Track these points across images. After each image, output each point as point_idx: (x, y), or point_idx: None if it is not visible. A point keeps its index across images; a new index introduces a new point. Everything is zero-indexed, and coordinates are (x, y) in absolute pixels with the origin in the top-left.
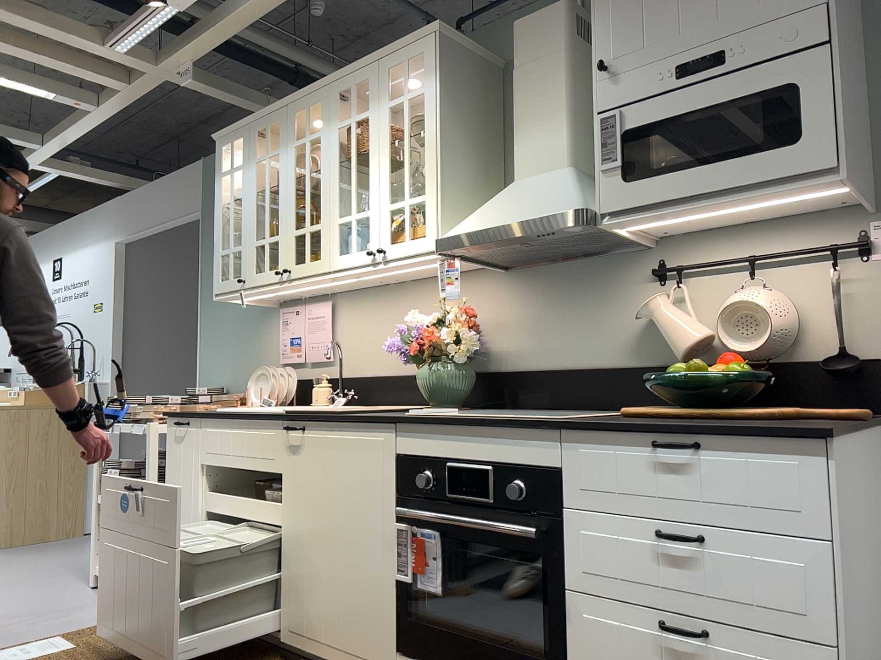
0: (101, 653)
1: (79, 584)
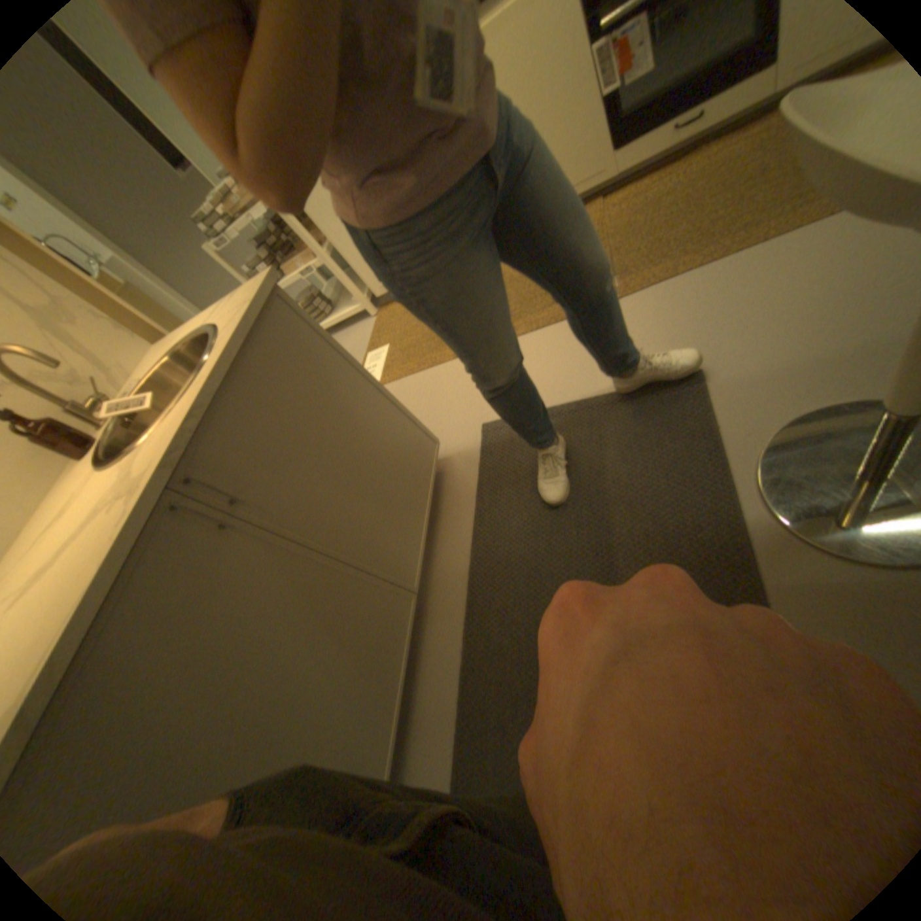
0: (410, 330)
1: None
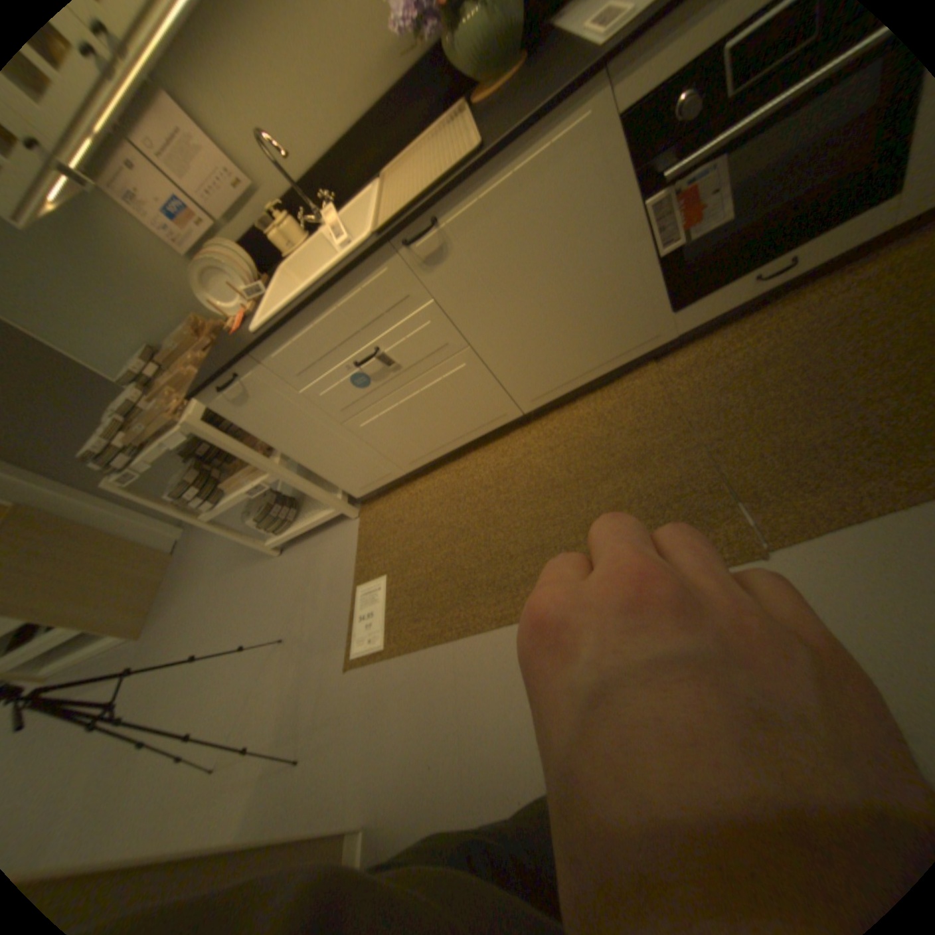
0: (413, 554)
1: (265, 564)
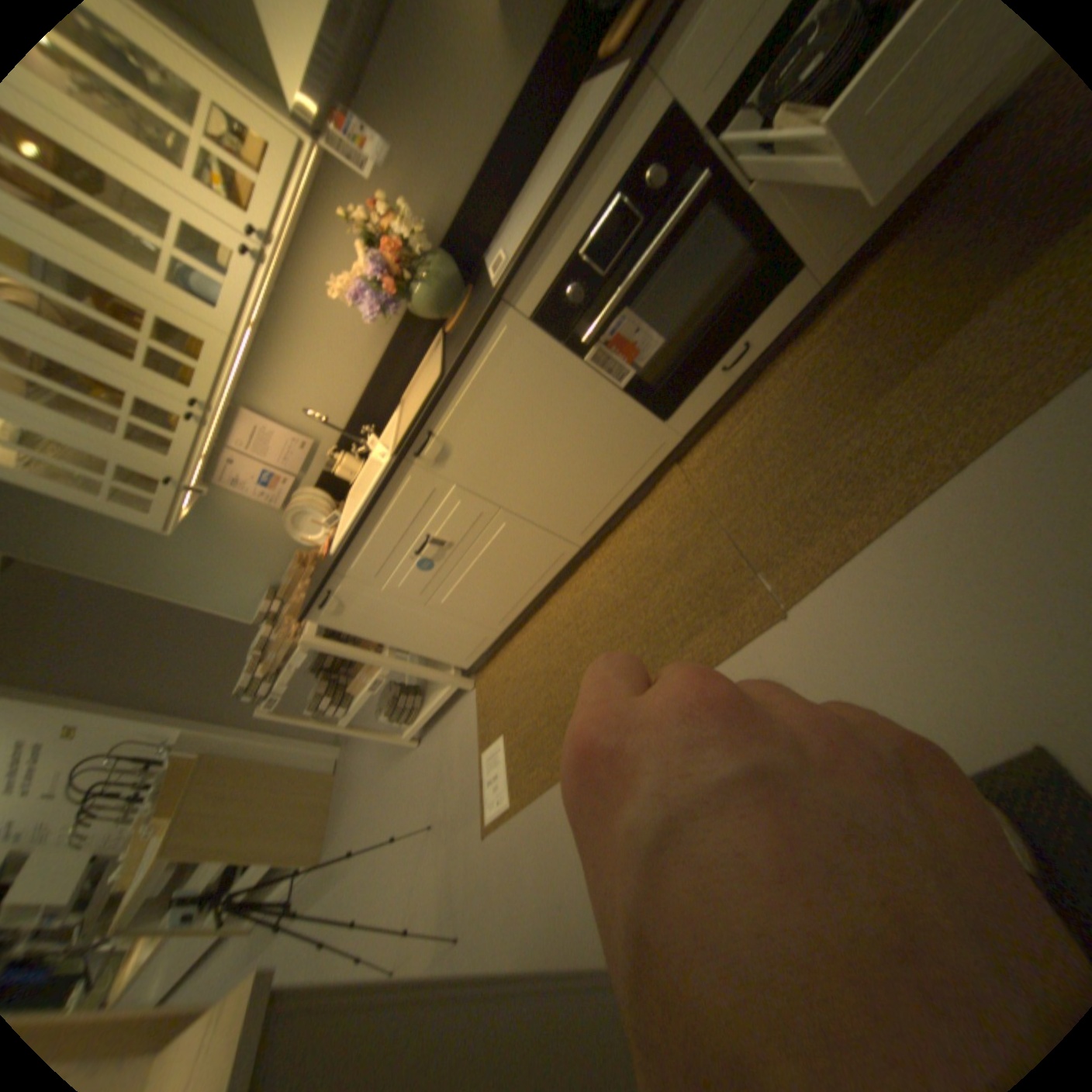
0: (522, 706)
1: (410, 756)
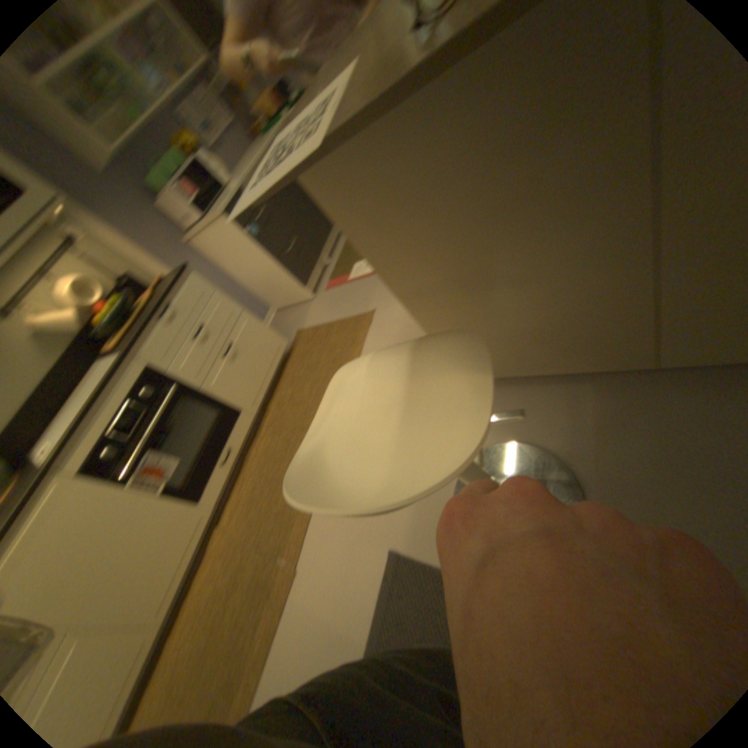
0: None
1: None
